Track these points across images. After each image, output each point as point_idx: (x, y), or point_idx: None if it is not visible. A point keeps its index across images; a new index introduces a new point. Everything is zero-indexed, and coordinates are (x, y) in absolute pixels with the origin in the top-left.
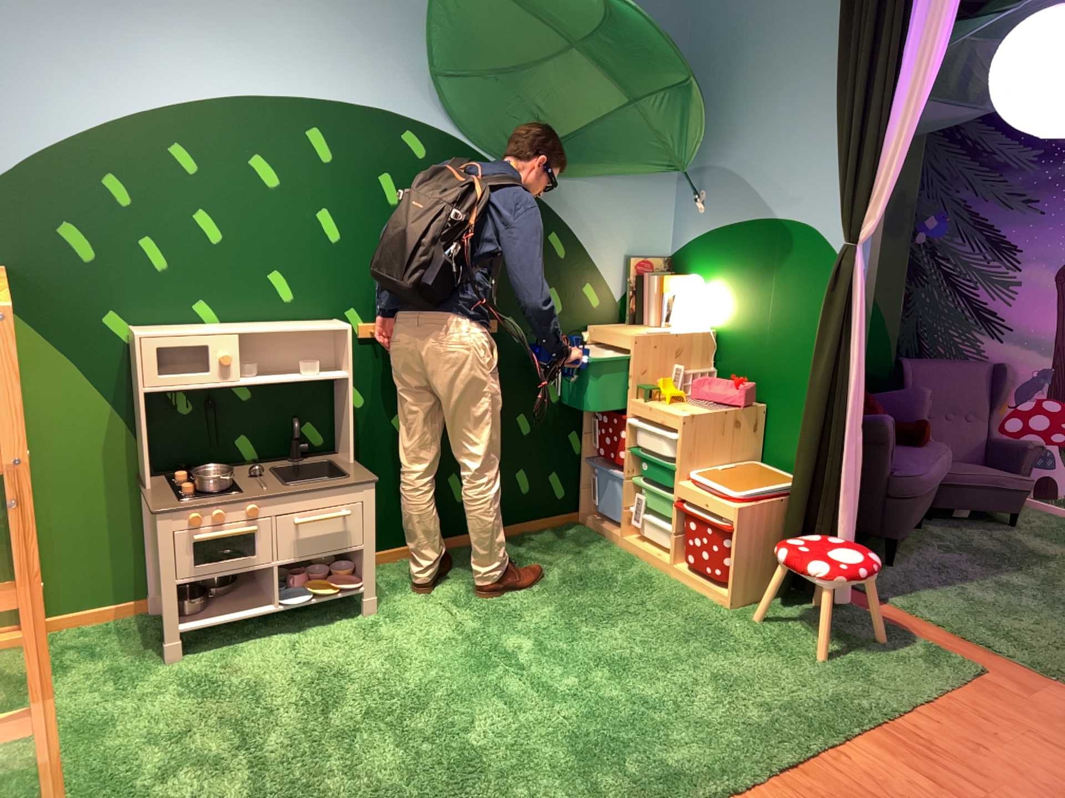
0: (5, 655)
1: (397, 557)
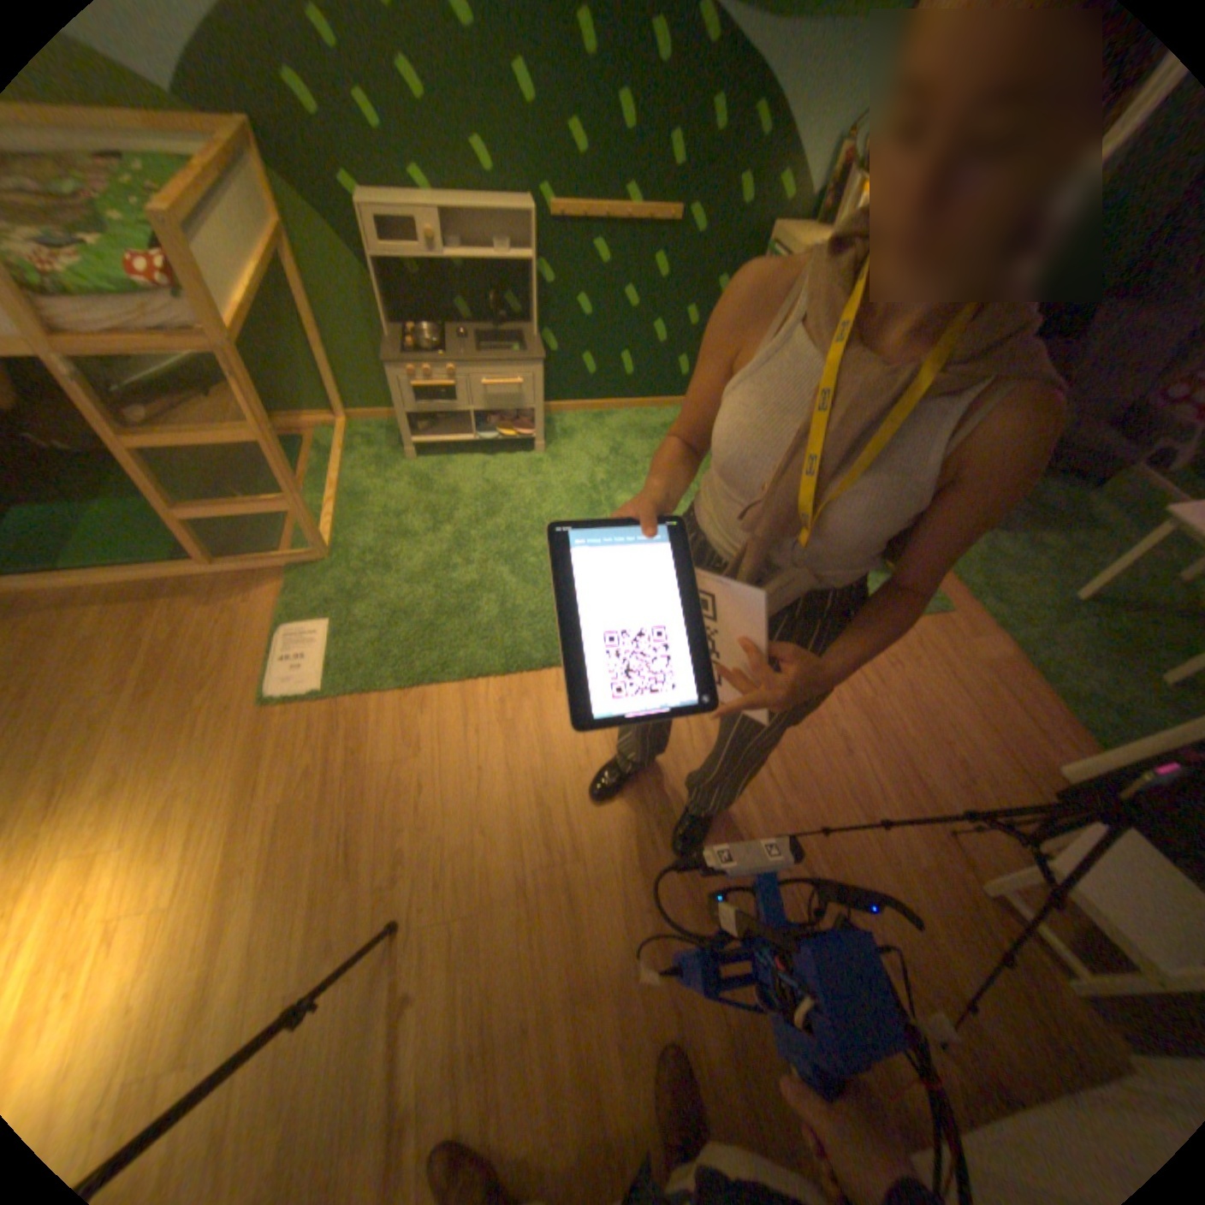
0: (315, 436)
1: (575, 412)
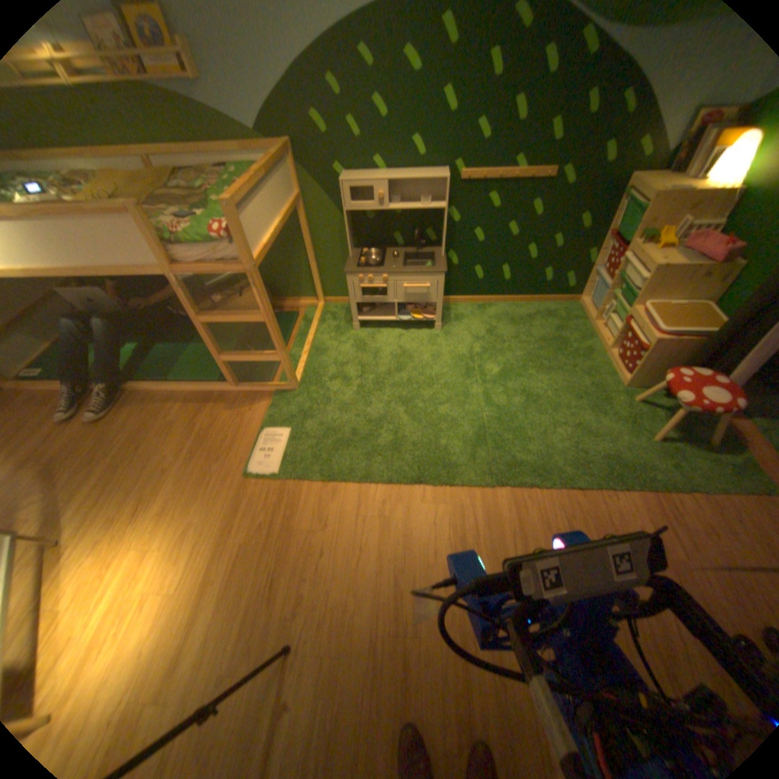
0: (305, 311)
1: (466, 302)
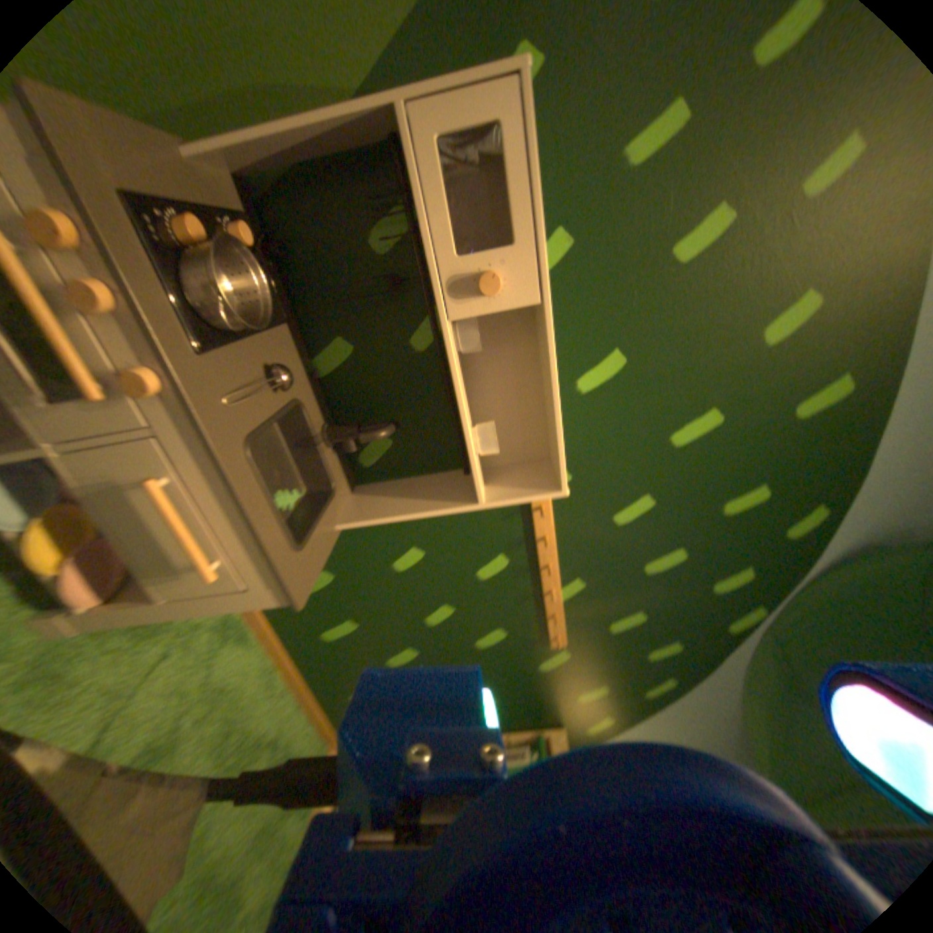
0: None
1: None
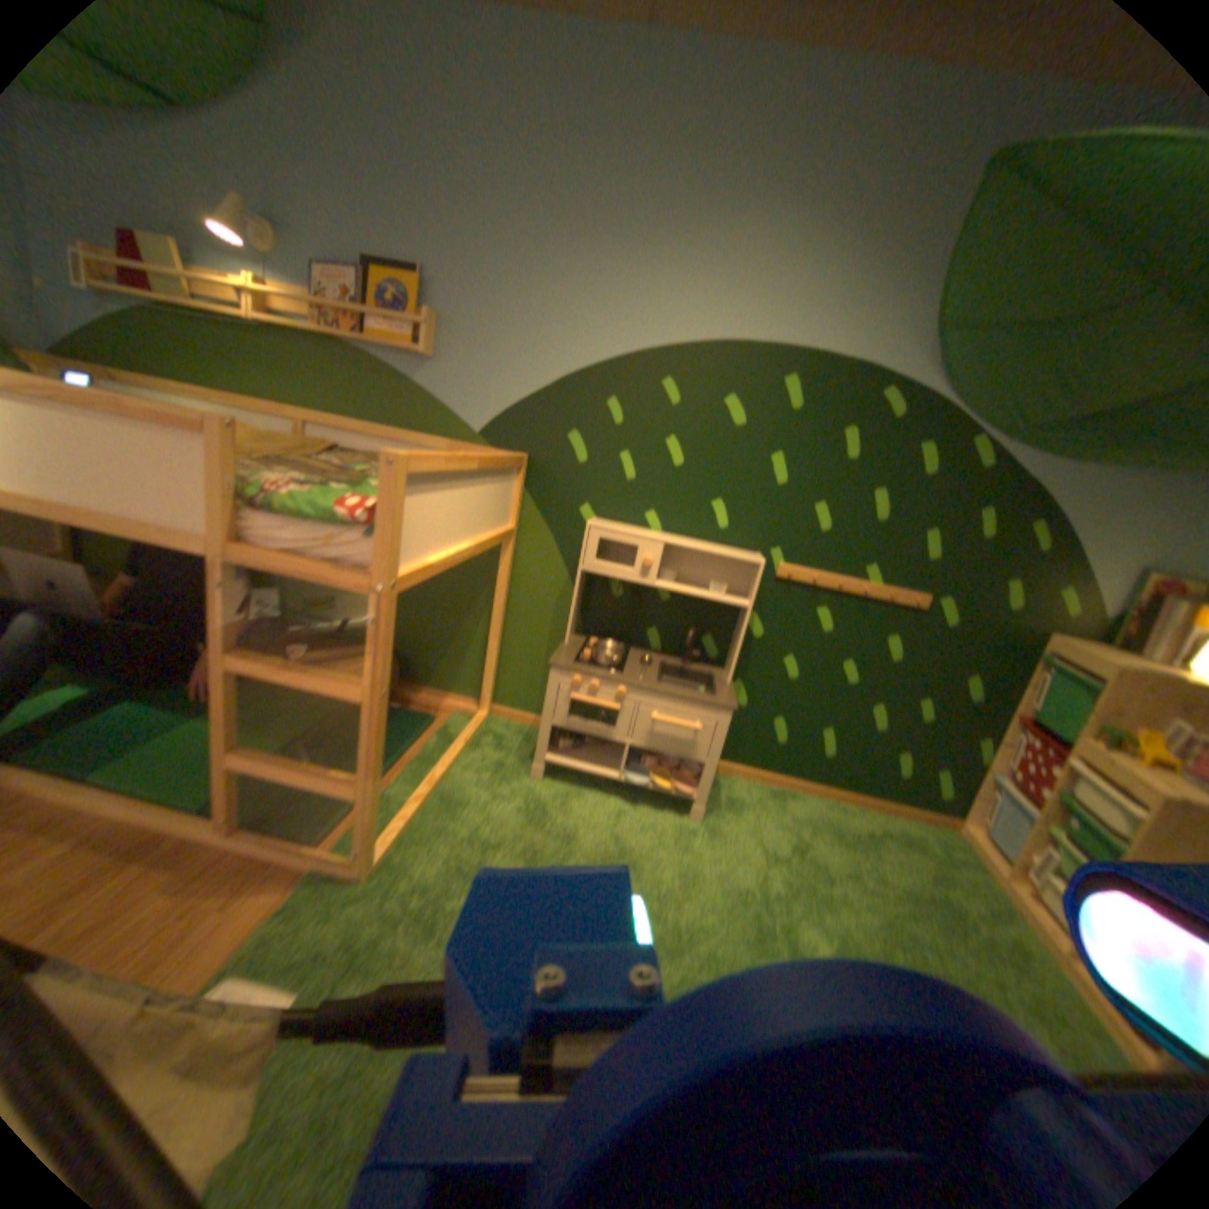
0: (448, 716)
1: (747, 774)
